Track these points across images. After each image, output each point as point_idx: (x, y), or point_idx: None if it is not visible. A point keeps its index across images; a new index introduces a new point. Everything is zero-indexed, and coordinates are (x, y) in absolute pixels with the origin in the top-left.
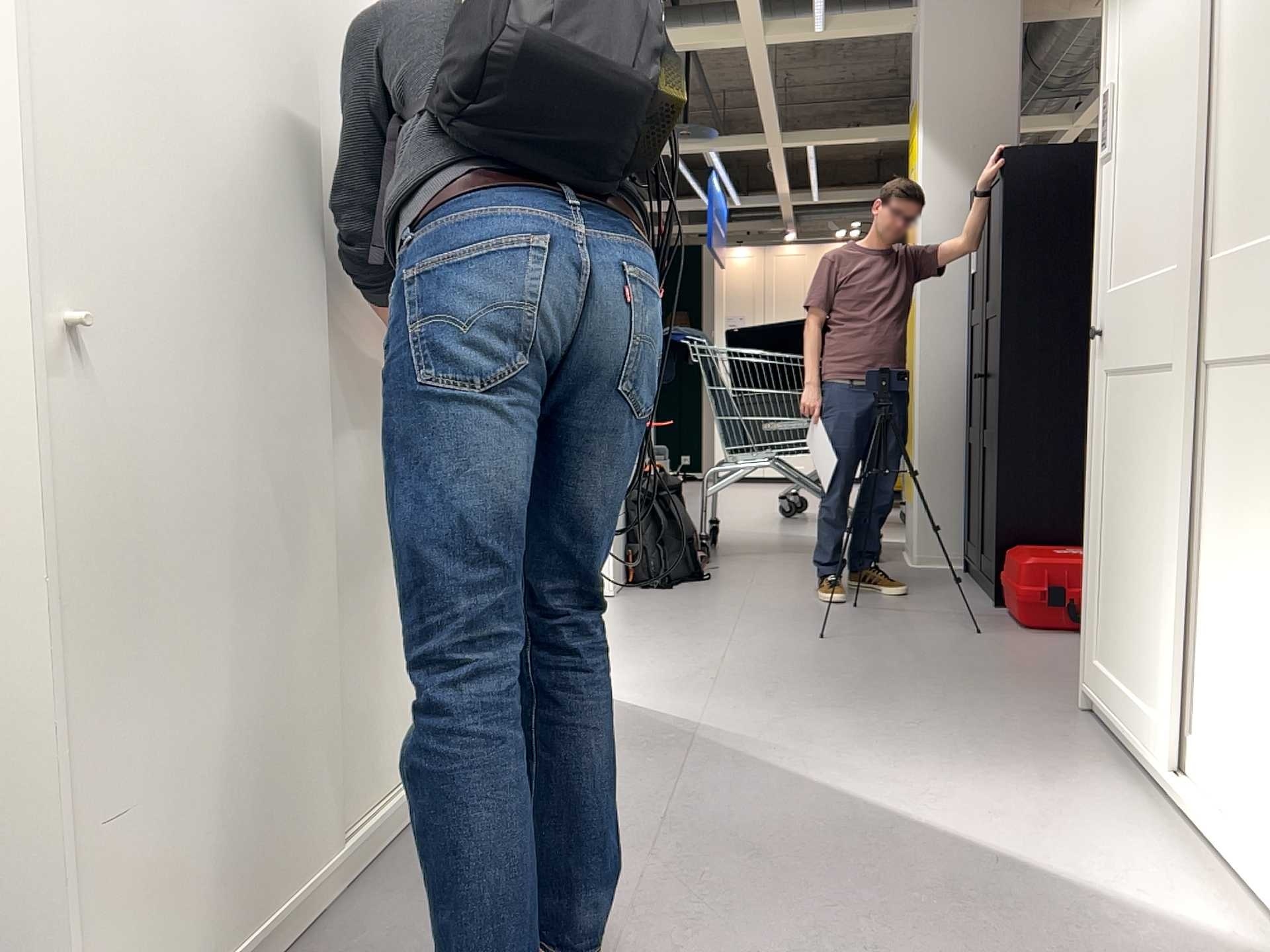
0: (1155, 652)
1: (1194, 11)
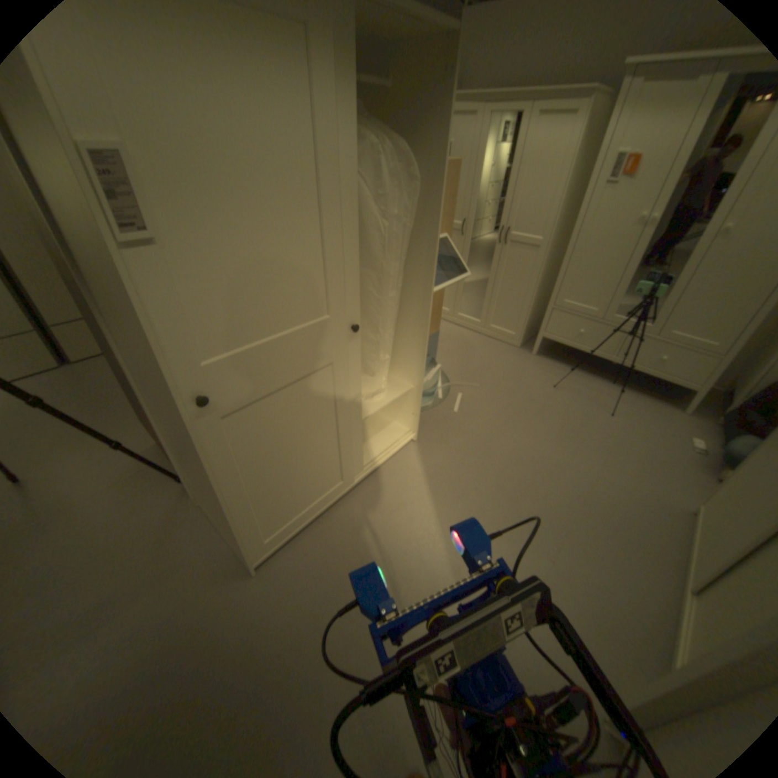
0: (344, 461)
1: (335, 156)
